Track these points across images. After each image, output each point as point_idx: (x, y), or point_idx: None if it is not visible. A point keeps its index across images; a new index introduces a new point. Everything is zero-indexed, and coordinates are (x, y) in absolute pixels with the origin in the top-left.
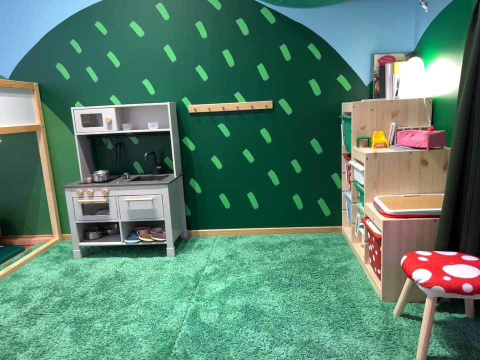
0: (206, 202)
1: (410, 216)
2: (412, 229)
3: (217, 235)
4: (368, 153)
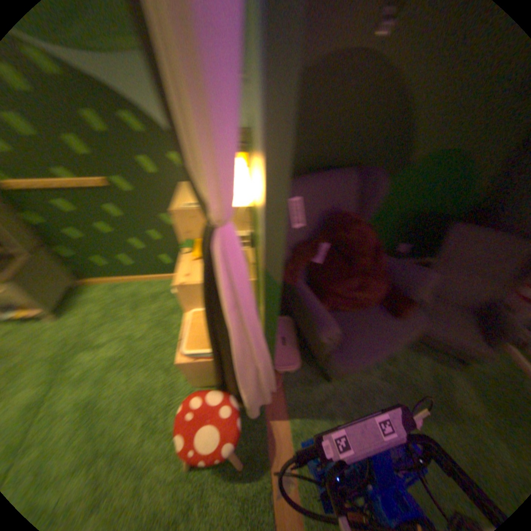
0: (79, 264)
1: (197, 359)
2: (199, 367)
3: (103, 284)
4: (176, 282)
